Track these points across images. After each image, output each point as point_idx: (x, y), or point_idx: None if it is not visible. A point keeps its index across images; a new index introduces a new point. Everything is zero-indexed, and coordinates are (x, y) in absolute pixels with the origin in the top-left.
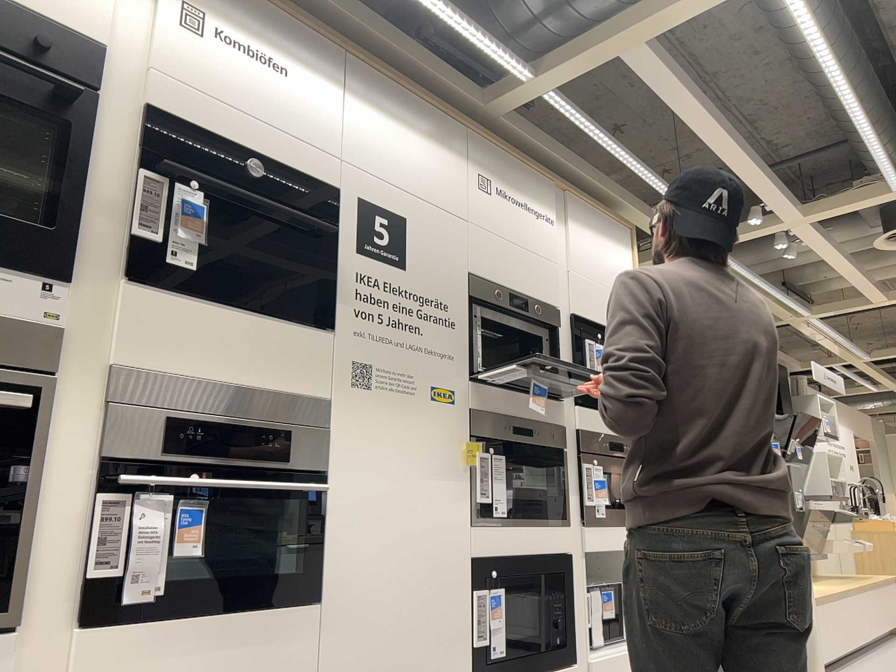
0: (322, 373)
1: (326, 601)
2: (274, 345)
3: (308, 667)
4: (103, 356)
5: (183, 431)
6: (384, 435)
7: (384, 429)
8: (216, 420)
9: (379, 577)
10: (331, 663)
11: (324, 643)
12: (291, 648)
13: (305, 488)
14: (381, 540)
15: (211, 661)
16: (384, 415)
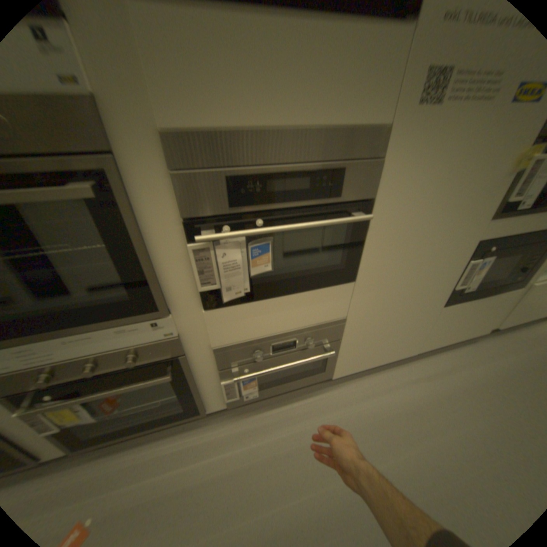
0: (389, 92)
1: (359, 279)
2: (335, 63)
3: (342, 309)
4: (150, 120)
5: (244, 186)
6: (441, 153)
7: (443, 147)
8: (275, 166)
9: (401, 262)
10: (357, 306)
11: (354, 298)
12: (333, 303)
13: (352, 220)
14: (409, 240)
15: (284, 314)
16: (449, 130)
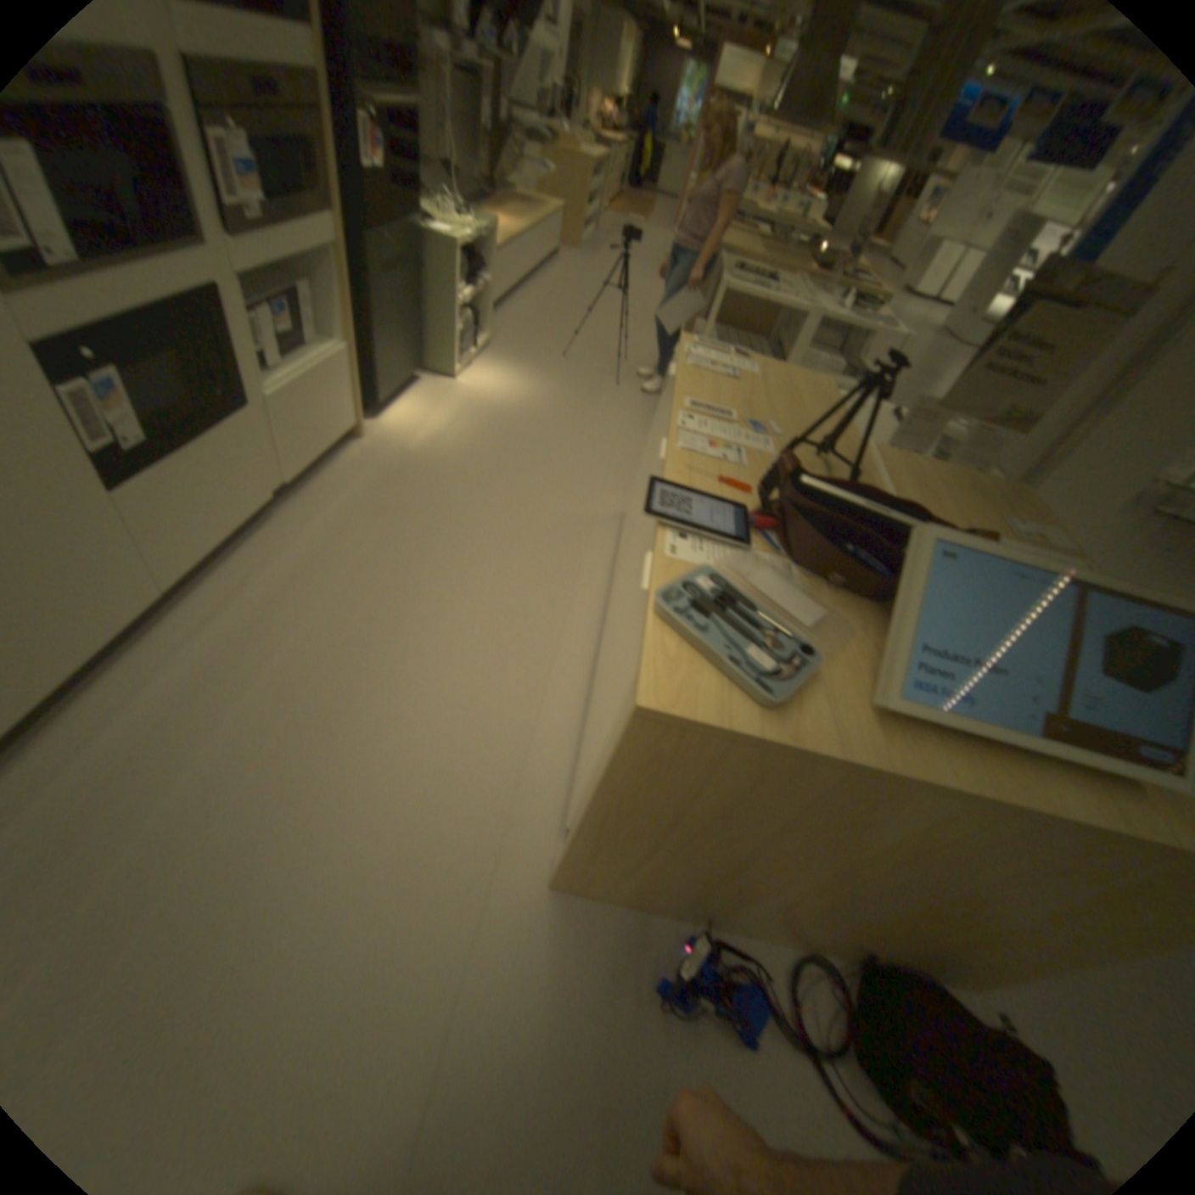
0: None
1: None
2: None
3: None
4: None
5: None
6: None
7: None
8: None
9: None
10: None
11: None
12: None
13: None
14: None
15: None
16: None
